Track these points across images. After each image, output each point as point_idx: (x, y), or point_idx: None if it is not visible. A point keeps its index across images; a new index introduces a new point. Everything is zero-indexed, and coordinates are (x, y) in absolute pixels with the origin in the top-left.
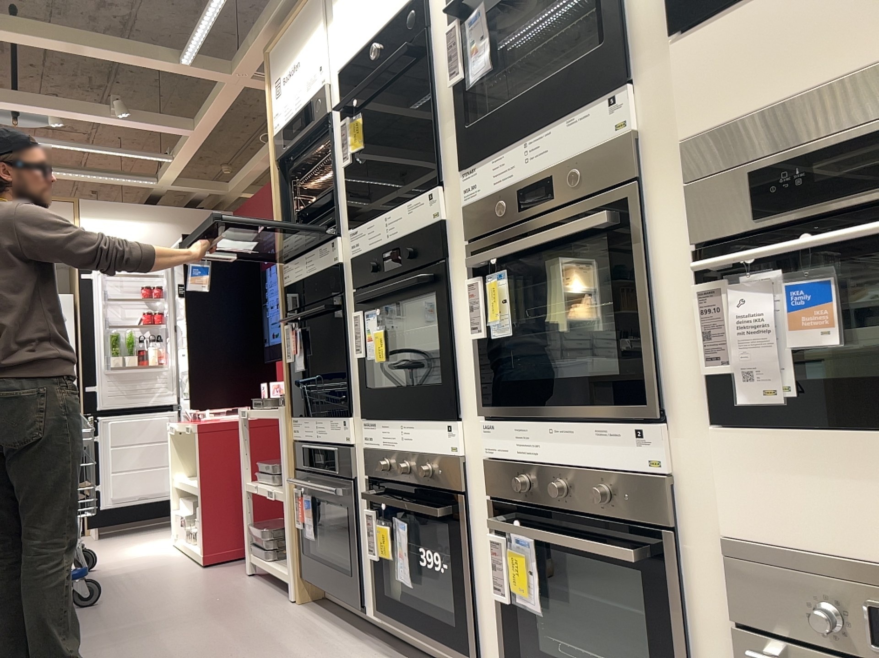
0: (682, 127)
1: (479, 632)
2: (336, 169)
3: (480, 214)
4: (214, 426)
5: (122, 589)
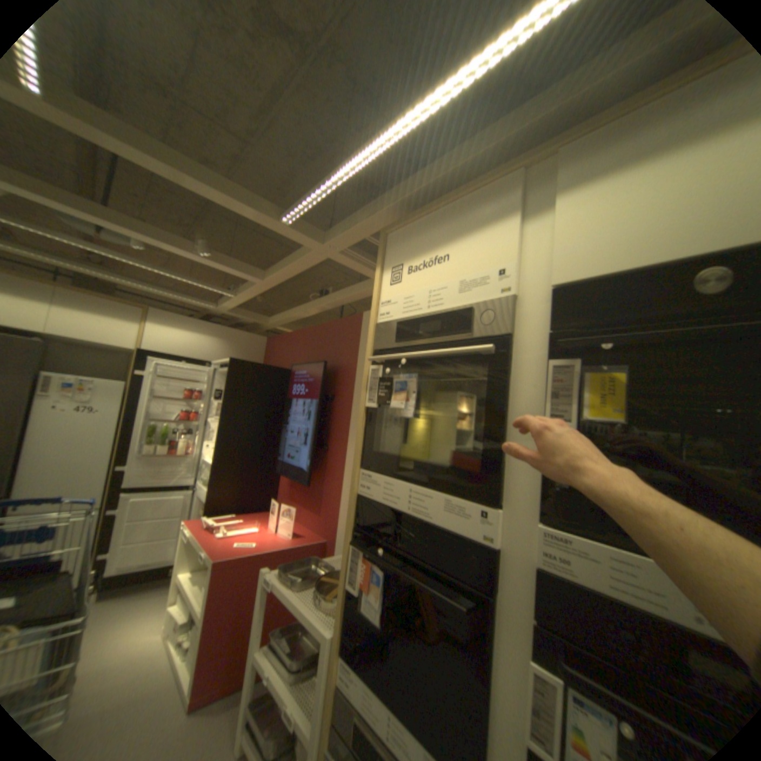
0: None
1: None
2: (511, 412)
3: None
4: (228, 565)
5: None
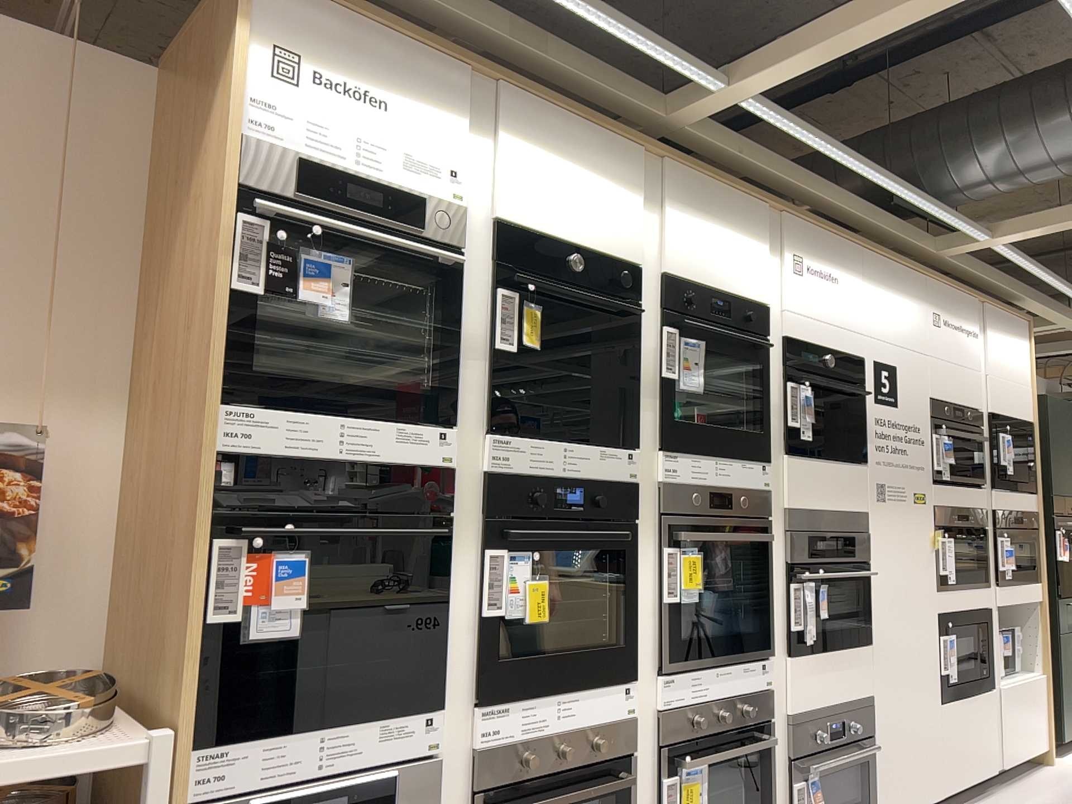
0: (781, 498)
1: None
2: (464, 334)
3: (674, 493)
4: None
5: None
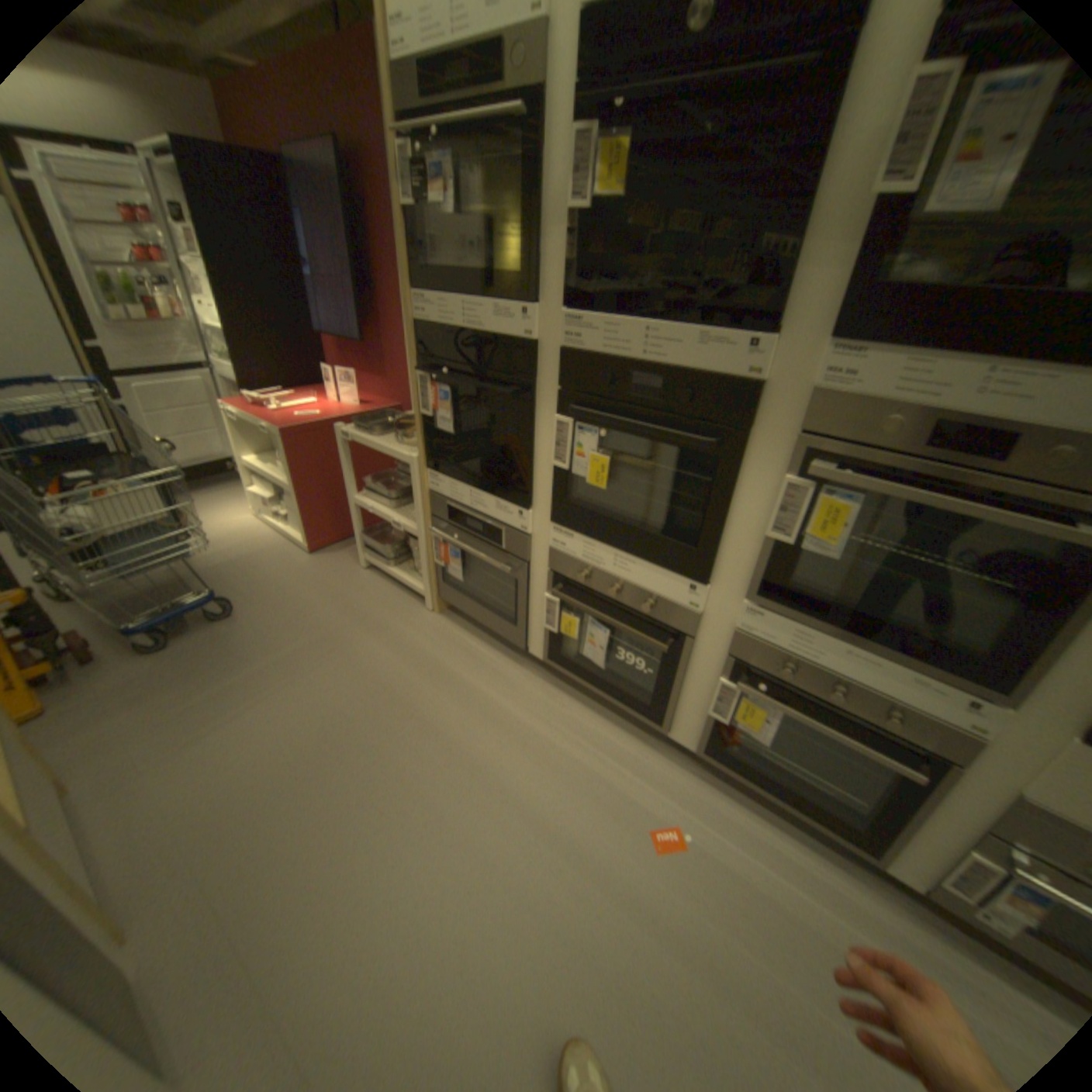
0: None
1: (671, 713)
2: (543, 200)
3: (847, 415)
4: (296, 432)
5: (243, 591)
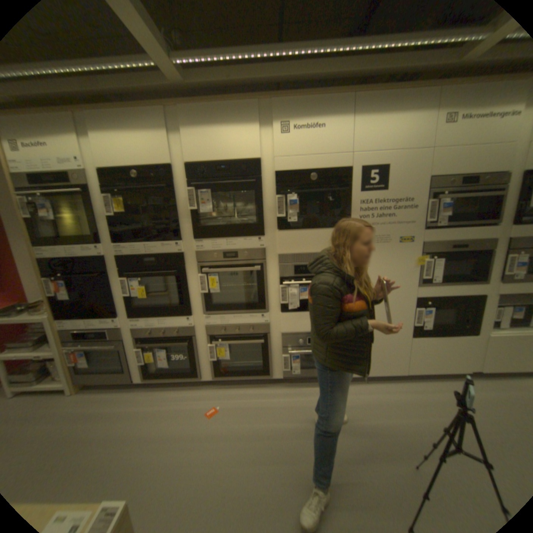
0: (279, 253)
1: (198, 371)
2: (94, 213)
3: (205, 257)
4: None
5: None
